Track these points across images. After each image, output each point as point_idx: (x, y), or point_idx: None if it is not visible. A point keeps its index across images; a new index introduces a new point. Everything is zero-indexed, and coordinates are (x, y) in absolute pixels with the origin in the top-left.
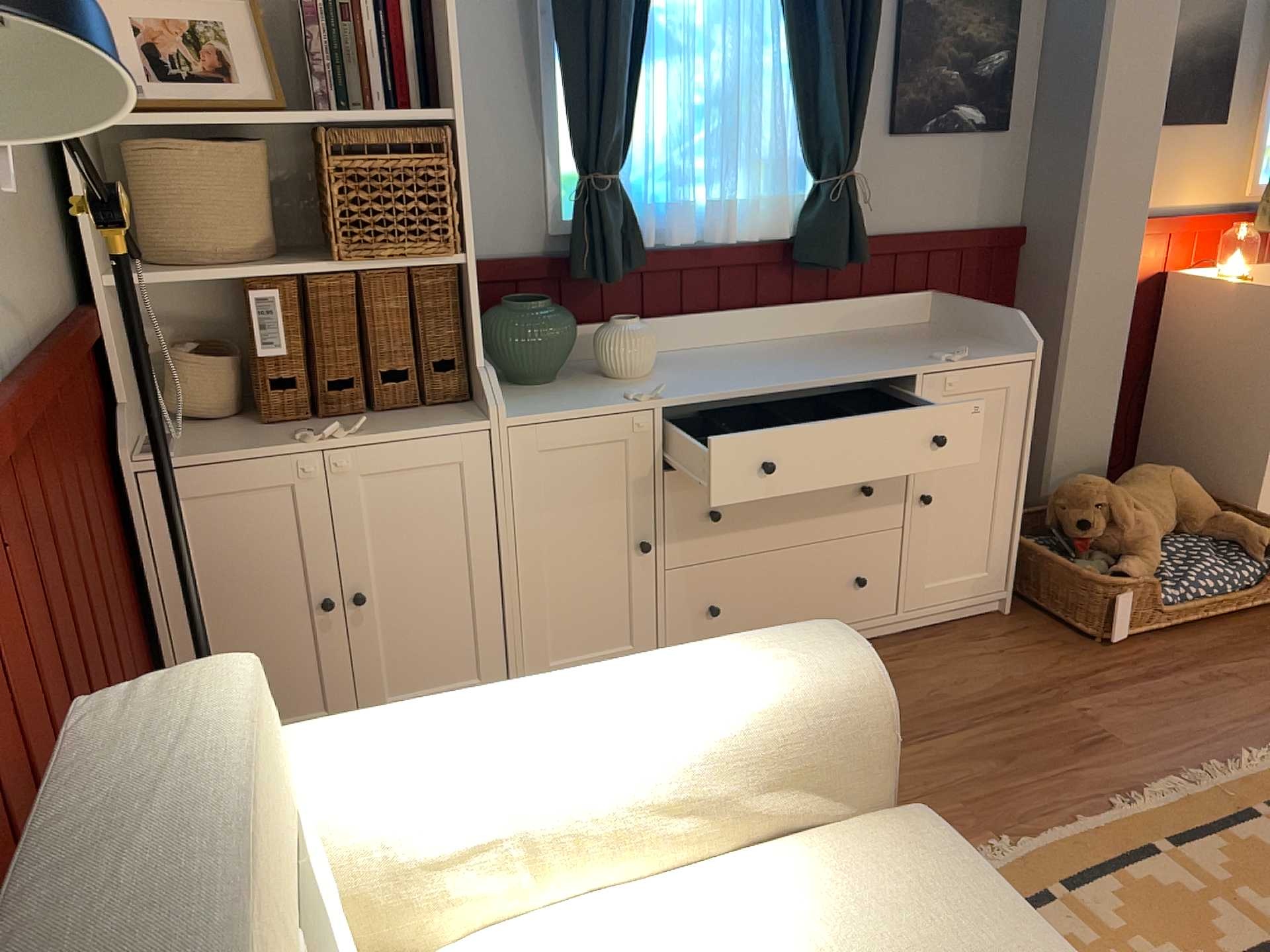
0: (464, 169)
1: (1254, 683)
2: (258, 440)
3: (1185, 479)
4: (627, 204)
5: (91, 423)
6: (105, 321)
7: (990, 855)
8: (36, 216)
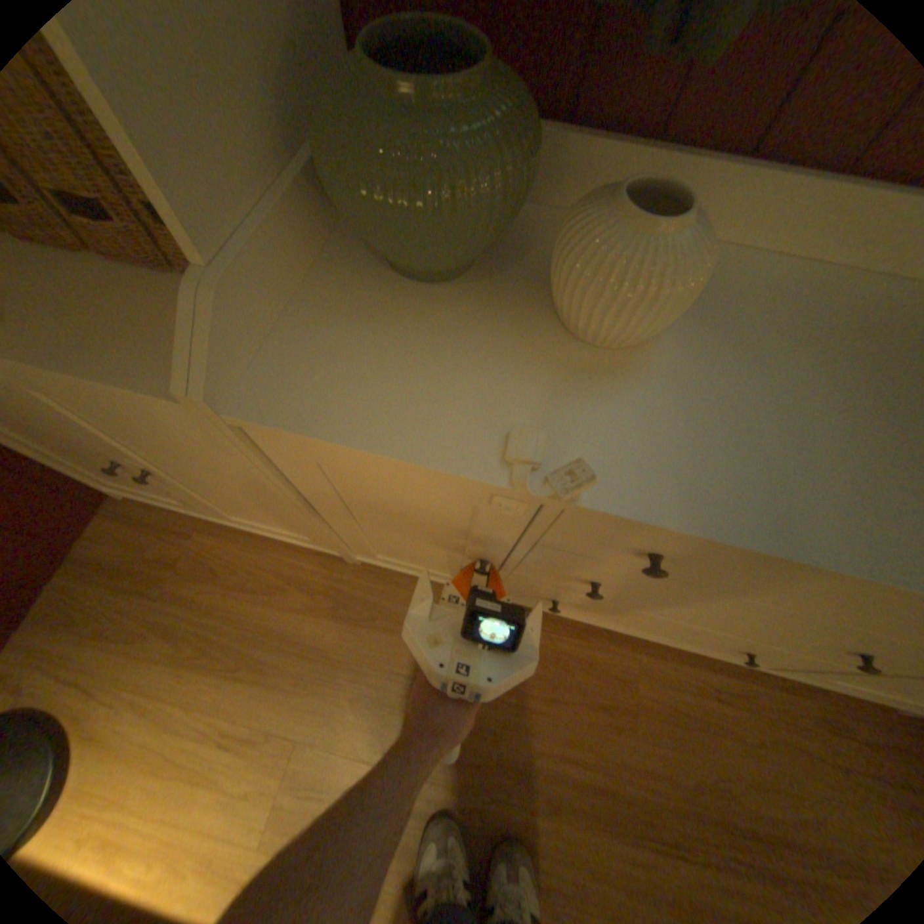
0: None
1: None
2: None
3: None
4: None
5: None
6: None
7: None
8: None
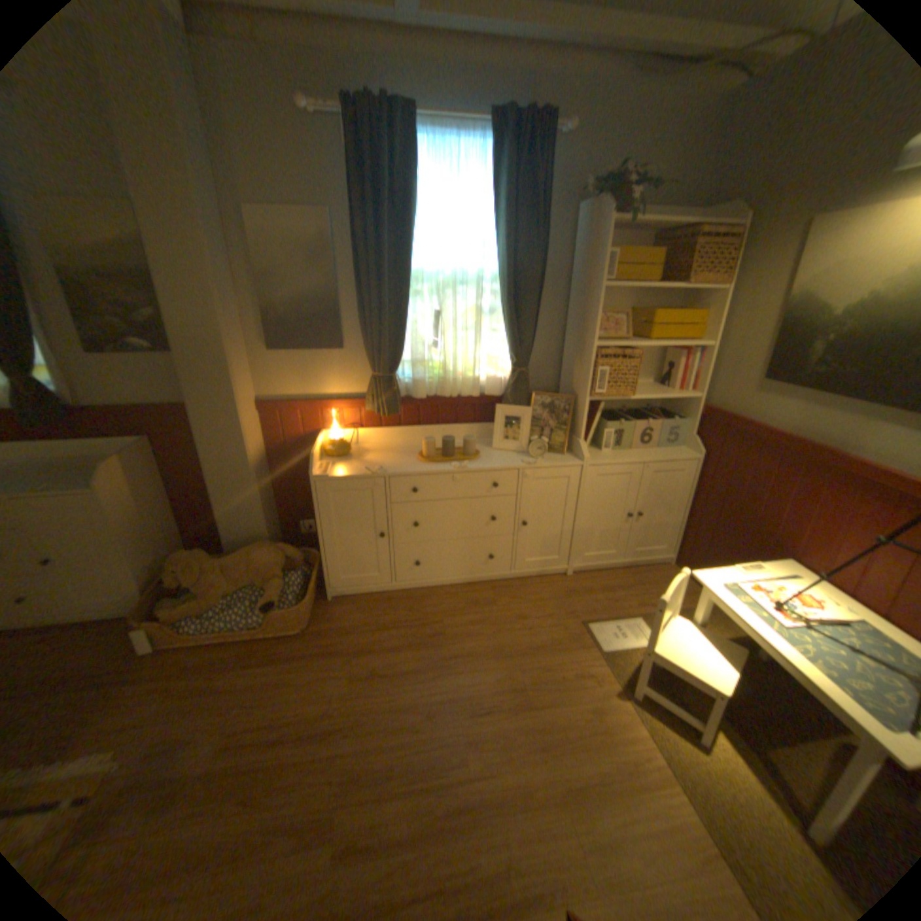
0: None
1: (170, 699)
2: None
3: (262, 555)
4: None
5: None
6: None
7: None
8: None
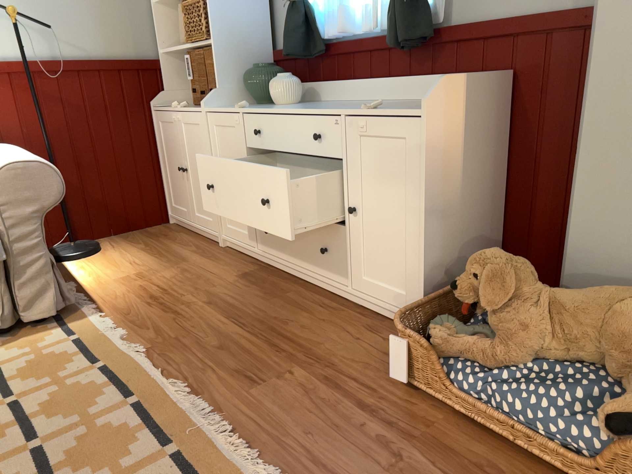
0: (209, 4)
1: None
2: (177, 108)
3: None
4: (307, 16)
5: (139, 92)
6: (162, 66)
7: (135, 346)
8: (130, 31)
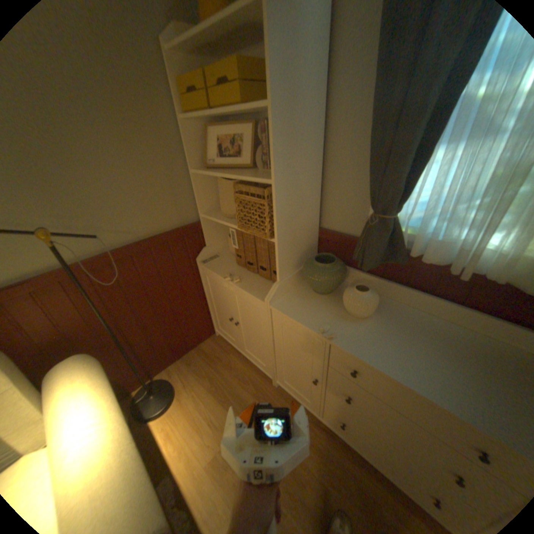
0: (277, 204)
1: None
2: (224, 269)
3: None
4: (400, 230)
5: (186, 251)
6: (203, 224)
7: None
8: (171, 199)
